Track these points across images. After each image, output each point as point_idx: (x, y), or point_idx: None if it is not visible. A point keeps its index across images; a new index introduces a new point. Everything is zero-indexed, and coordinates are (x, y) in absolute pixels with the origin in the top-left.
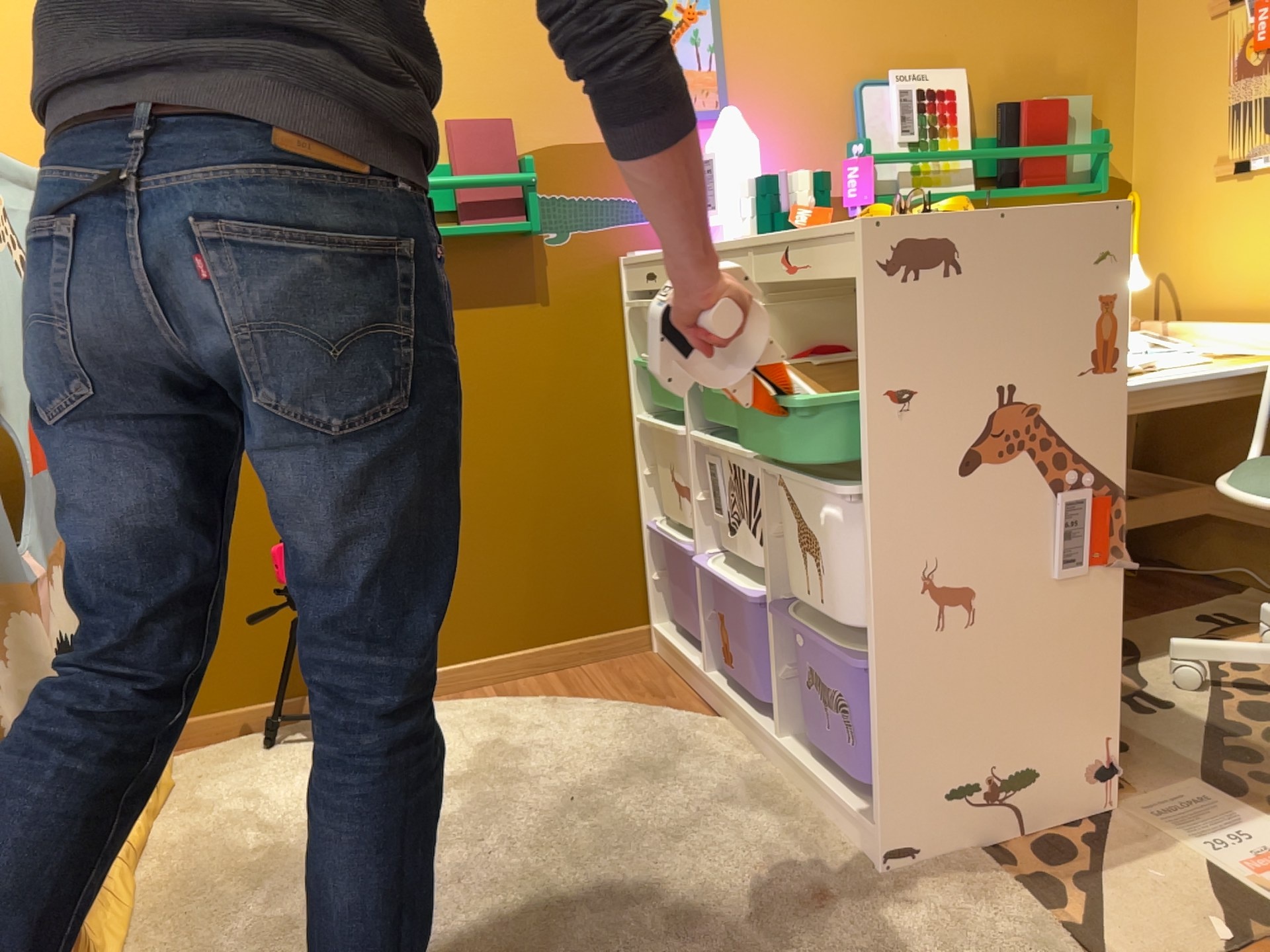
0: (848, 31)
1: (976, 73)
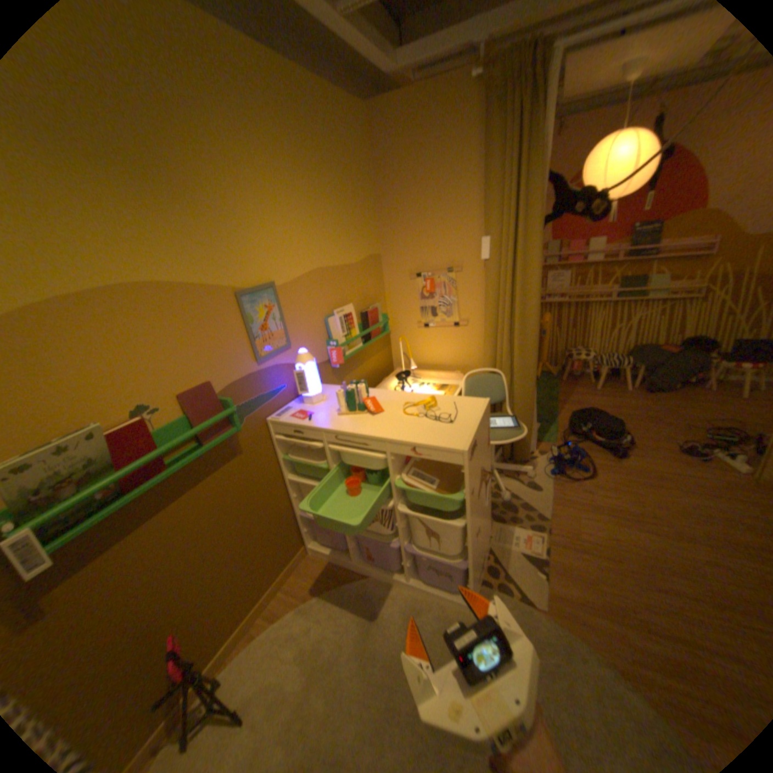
0: (319, 298)
1: (353, 302)
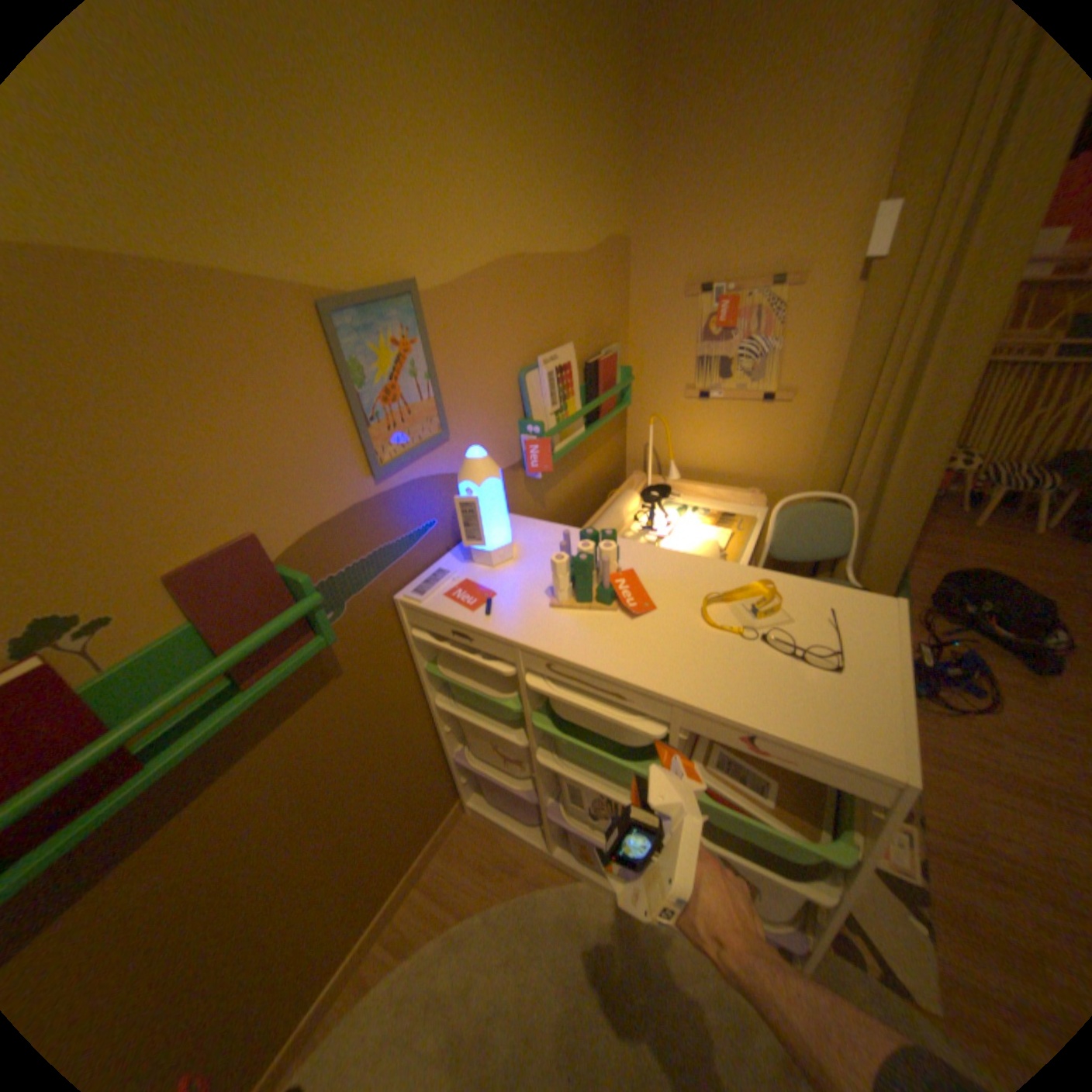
0: (511, 328)
1: (573, 340)
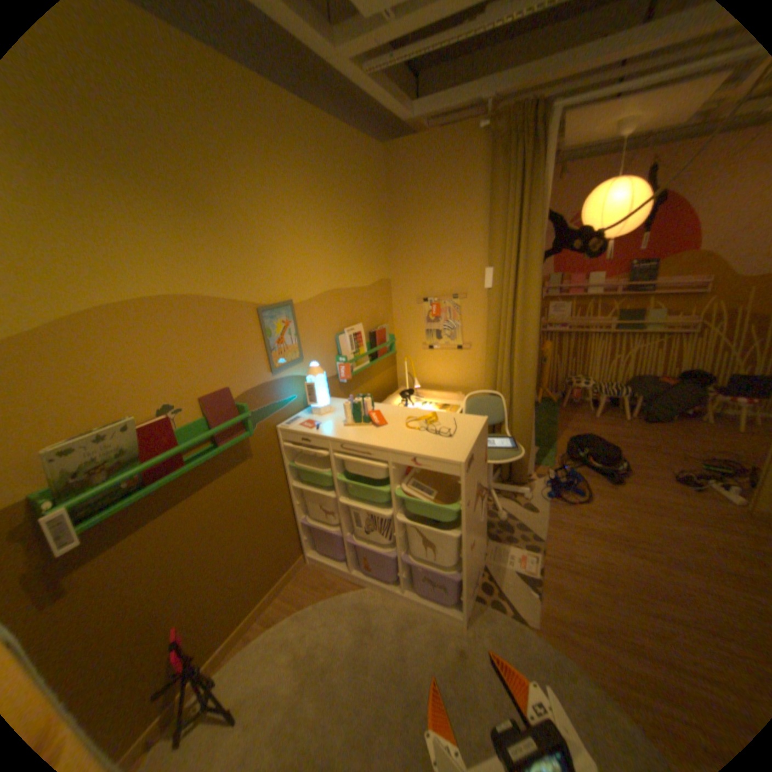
0: (332, 317)
1: (363, 322)
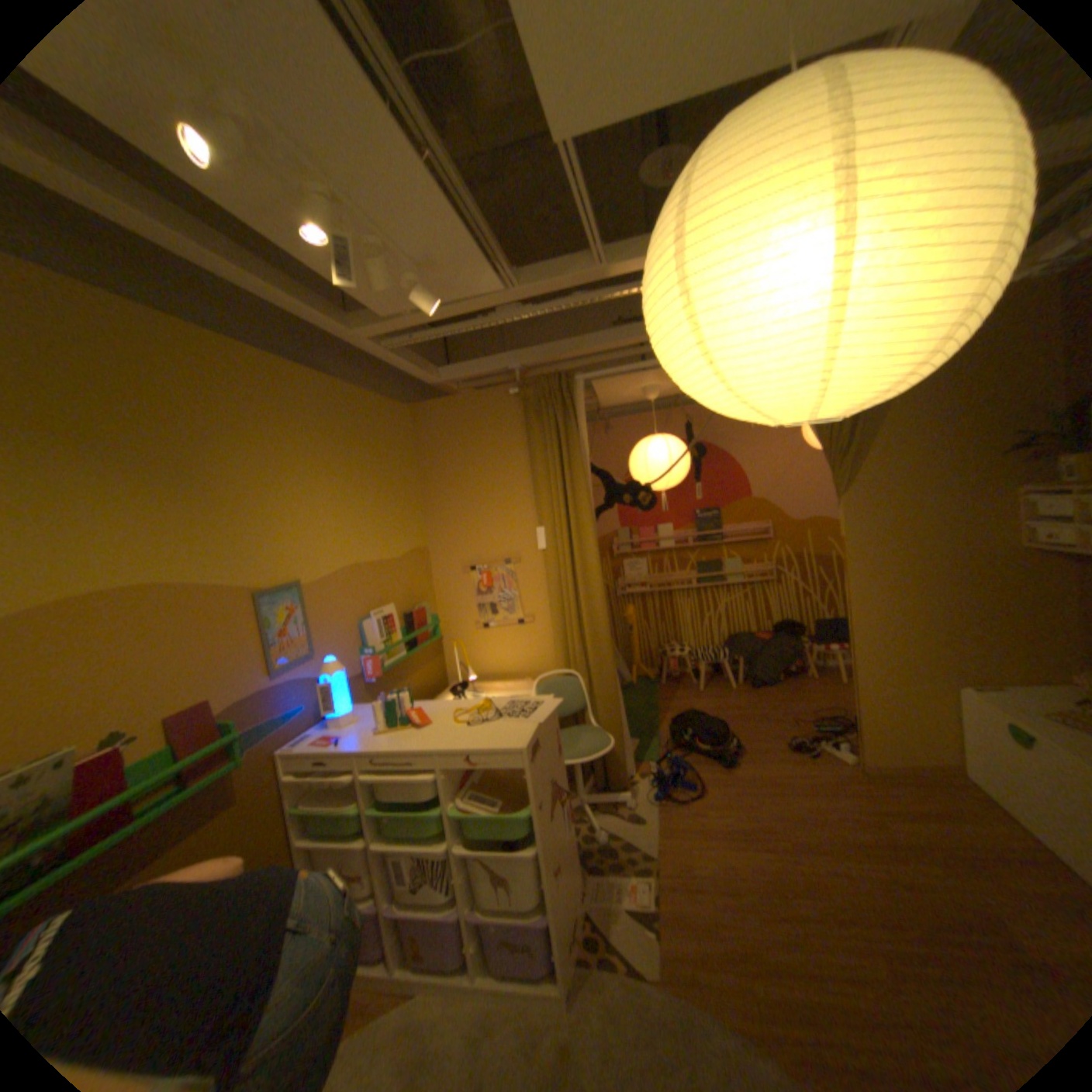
0: (353, 598)
1: (394, 602)
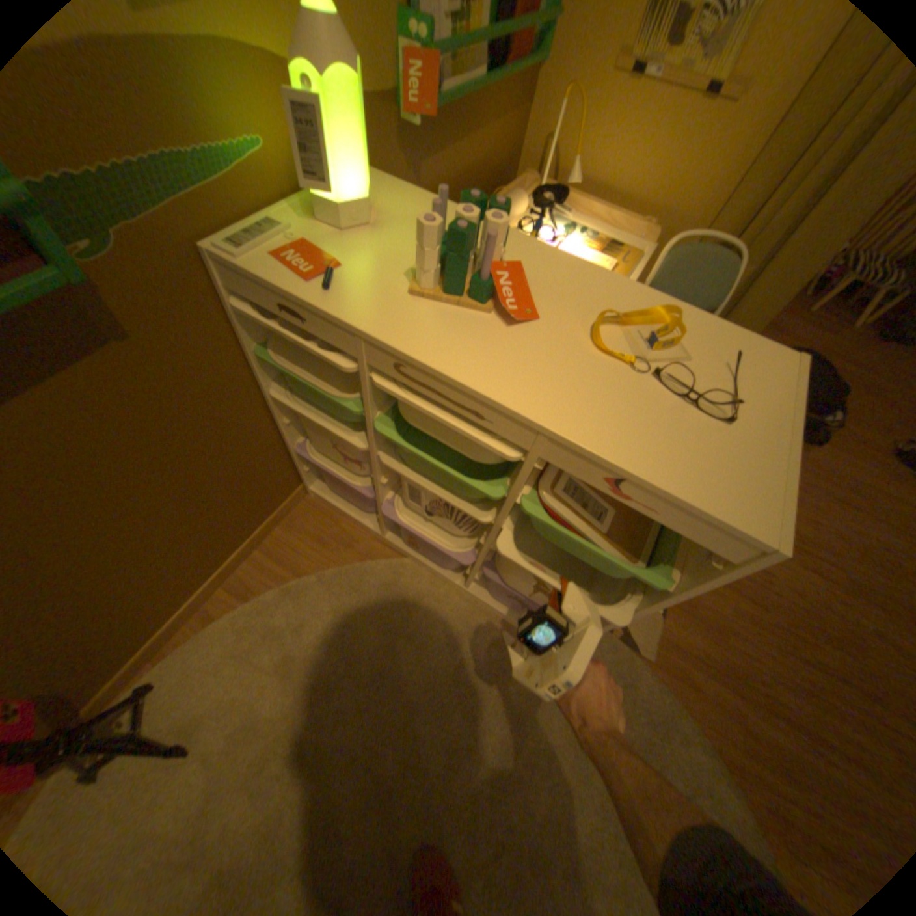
0: None
1: None
